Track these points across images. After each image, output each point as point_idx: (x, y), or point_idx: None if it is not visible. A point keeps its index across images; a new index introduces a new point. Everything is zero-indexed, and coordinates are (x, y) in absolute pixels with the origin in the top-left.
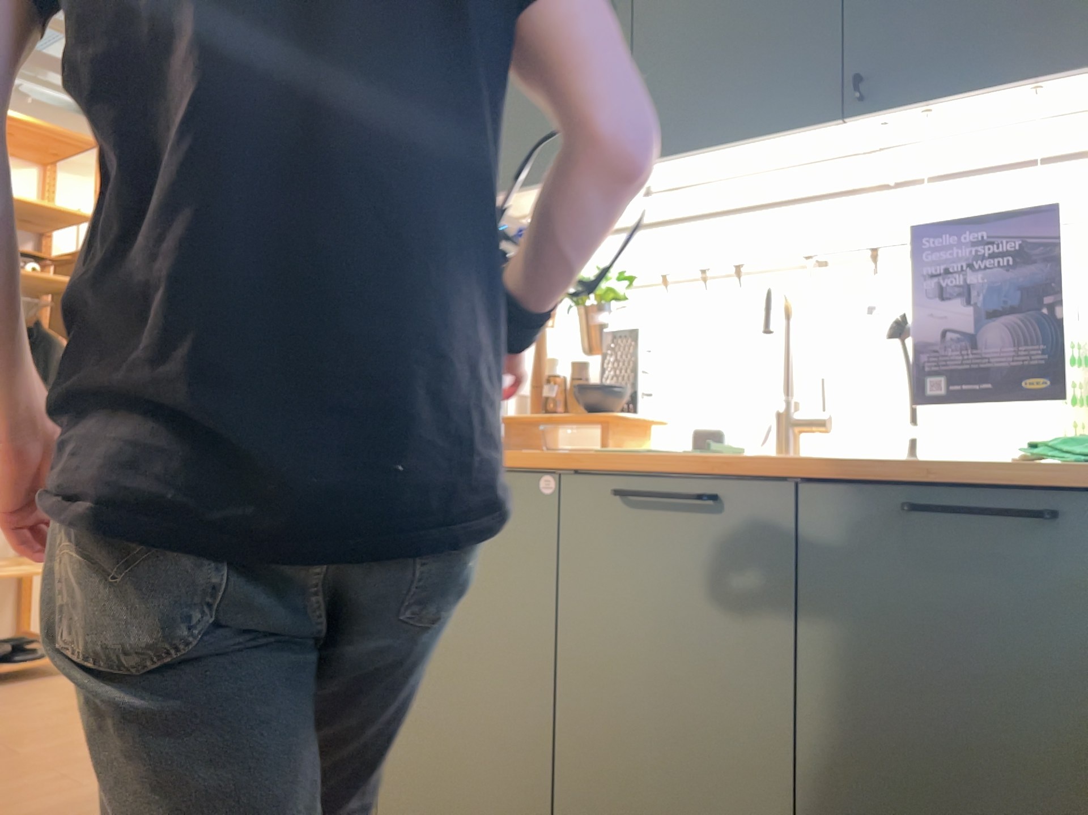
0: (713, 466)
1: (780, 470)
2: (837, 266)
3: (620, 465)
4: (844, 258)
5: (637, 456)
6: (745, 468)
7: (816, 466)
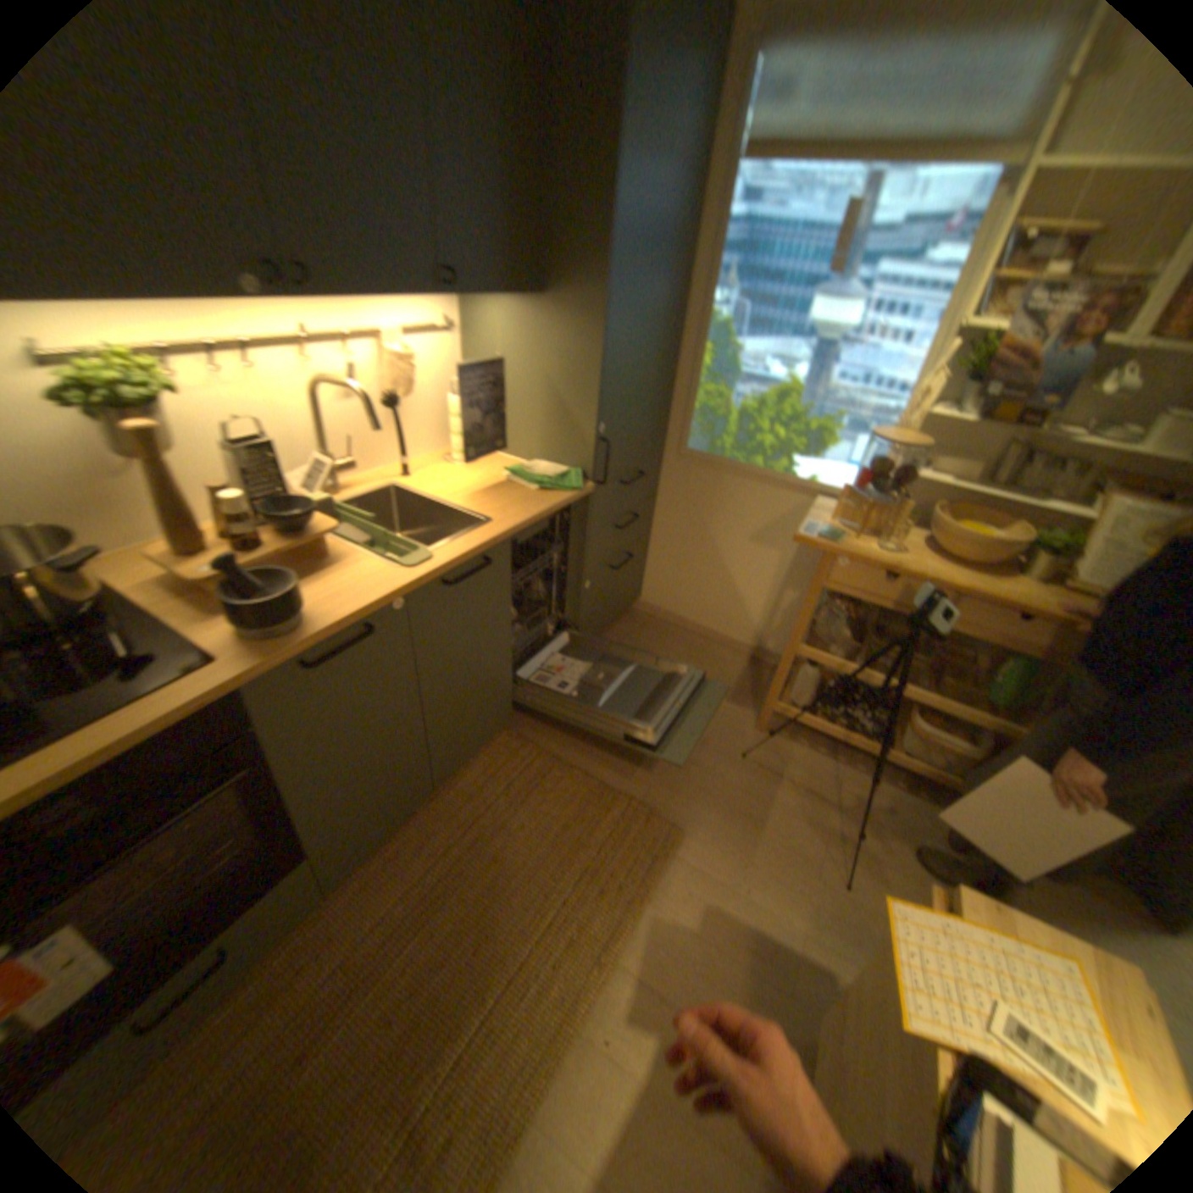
0: (486, 547)
1: (509, 536)
2: (305, 339)
3: (446, 570)
4: (322, 338)
5: (440, 559)
6: (498, 542)
7: (521, 529)
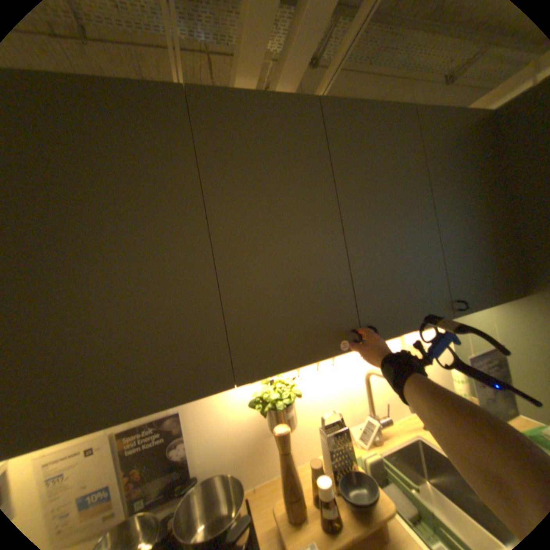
0: None
1: None
2: None
3: None
4: None
5: None
6: None
7: None
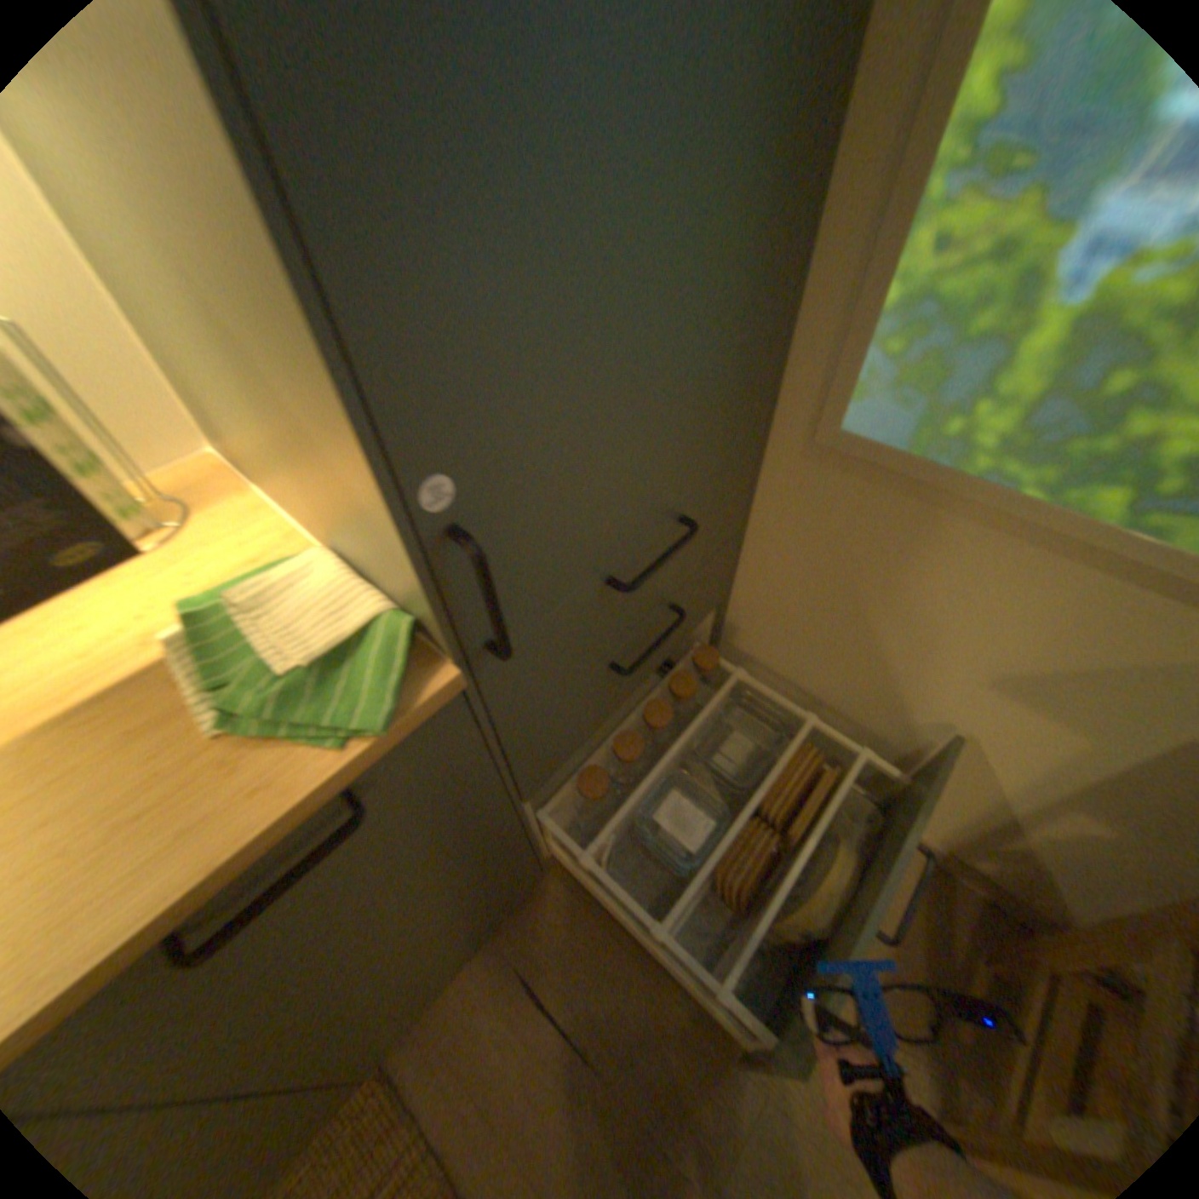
0: None
1: None
2: None
3: None
4: None
5: None
6: None
7: None
